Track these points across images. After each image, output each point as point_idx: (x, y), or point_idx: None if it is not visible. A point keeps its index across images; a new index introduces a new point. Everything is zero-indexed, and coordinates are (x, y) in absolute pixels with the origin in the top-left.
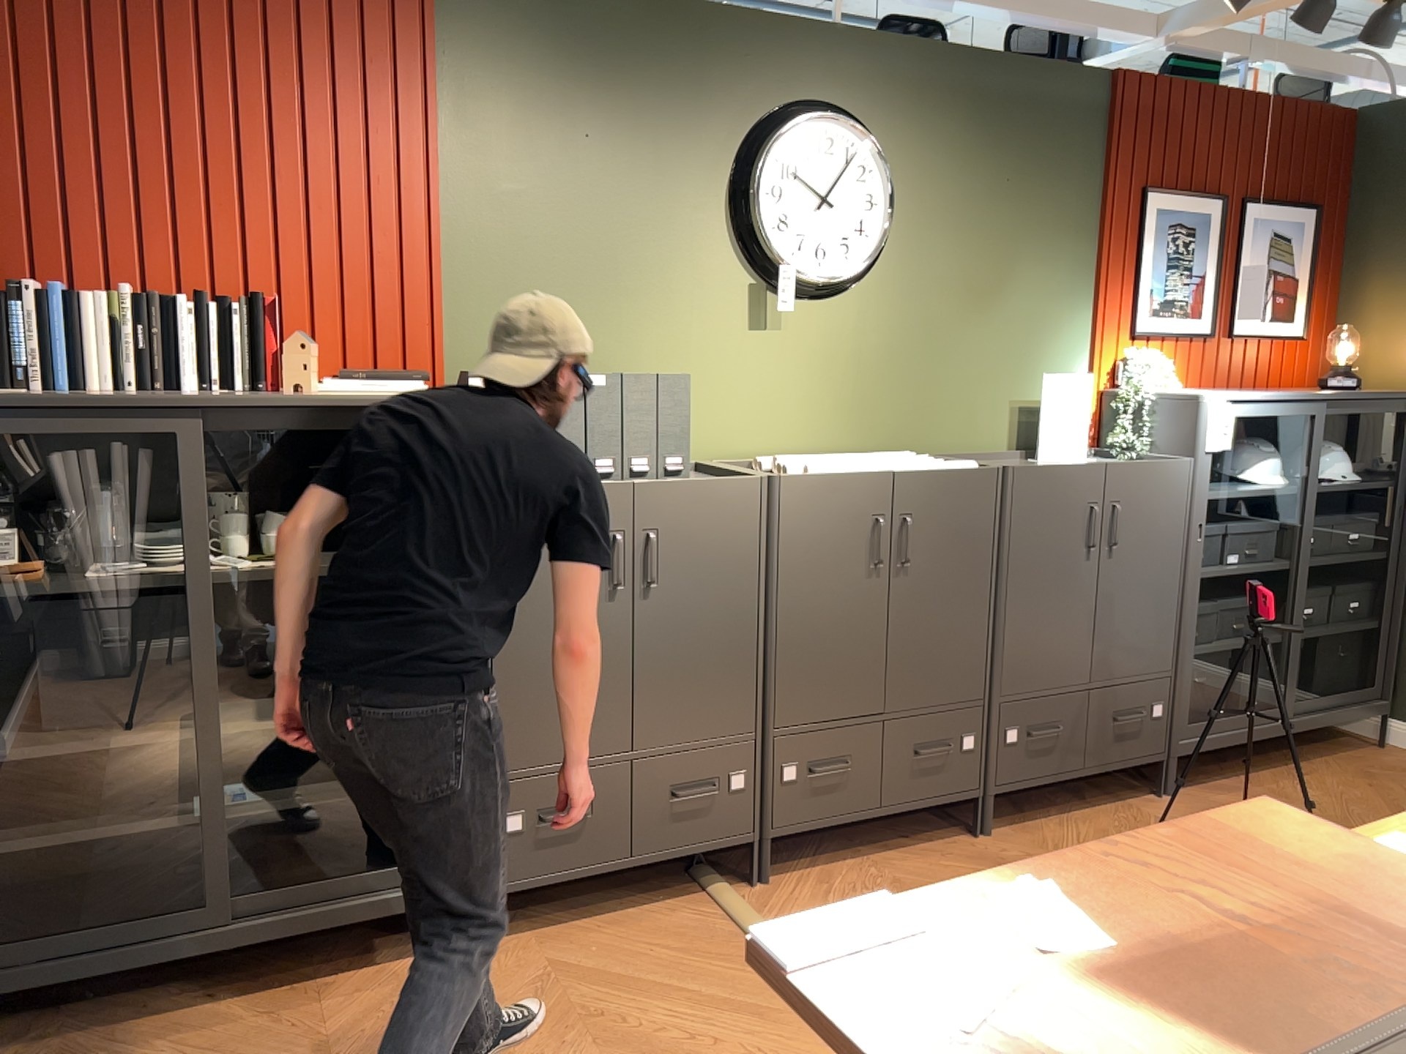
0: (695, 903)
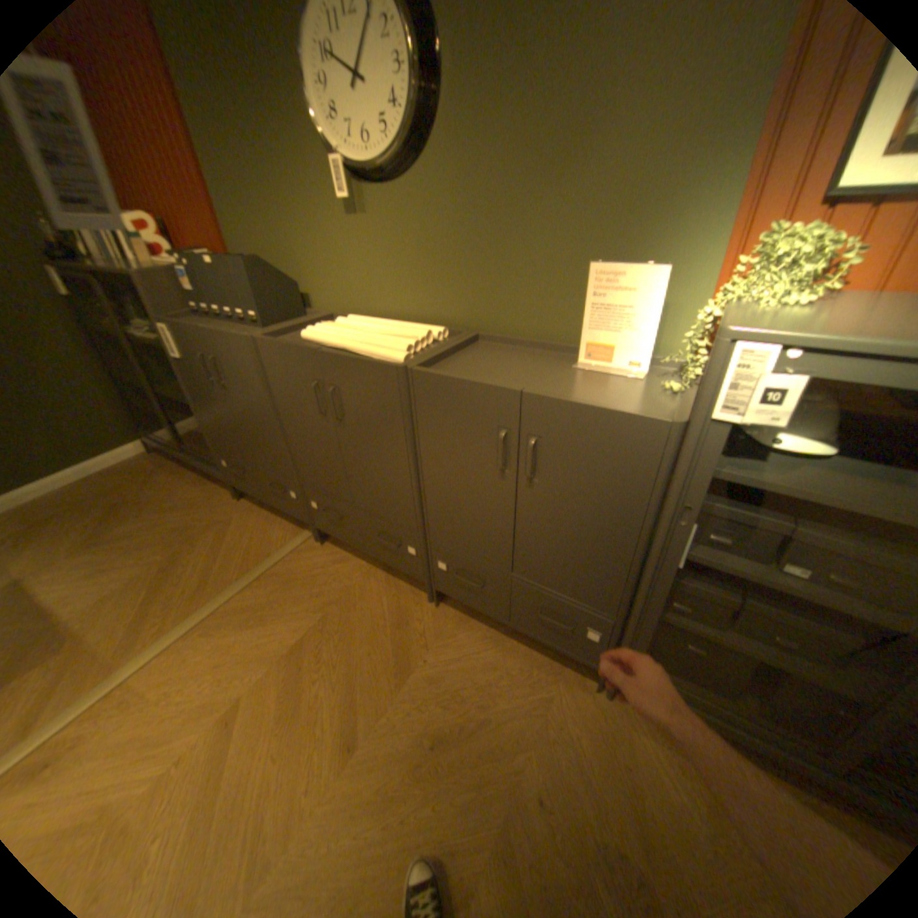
0: (294, 532)
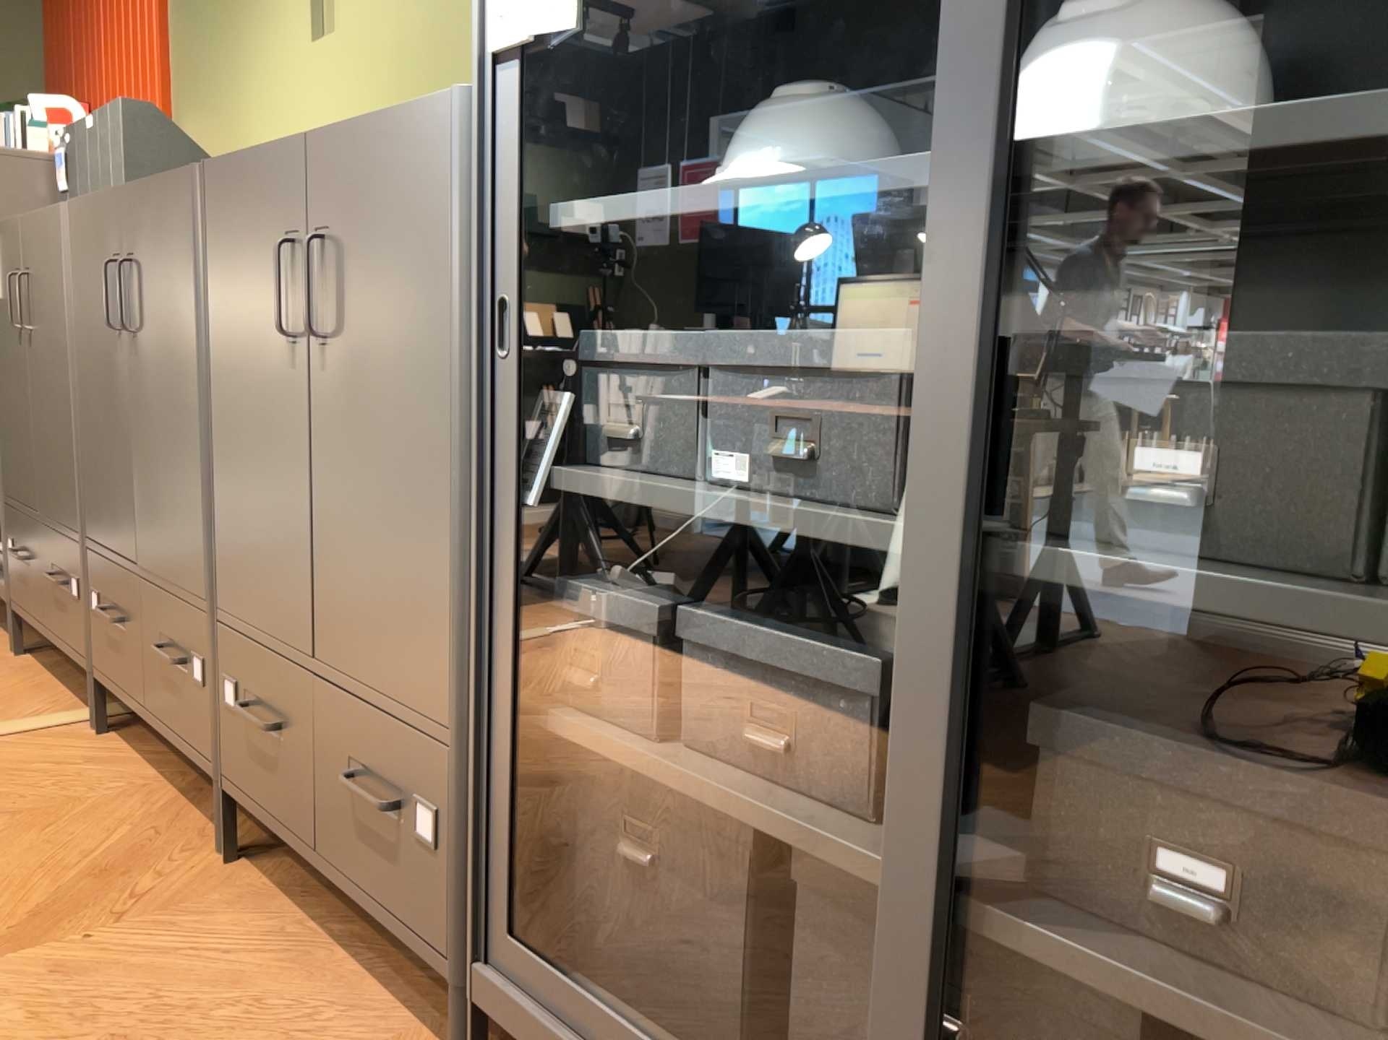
0: (66, 711)
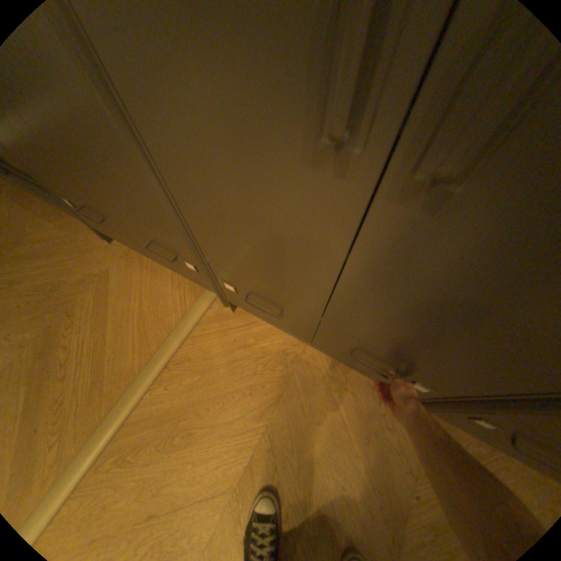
0: (192, 291)
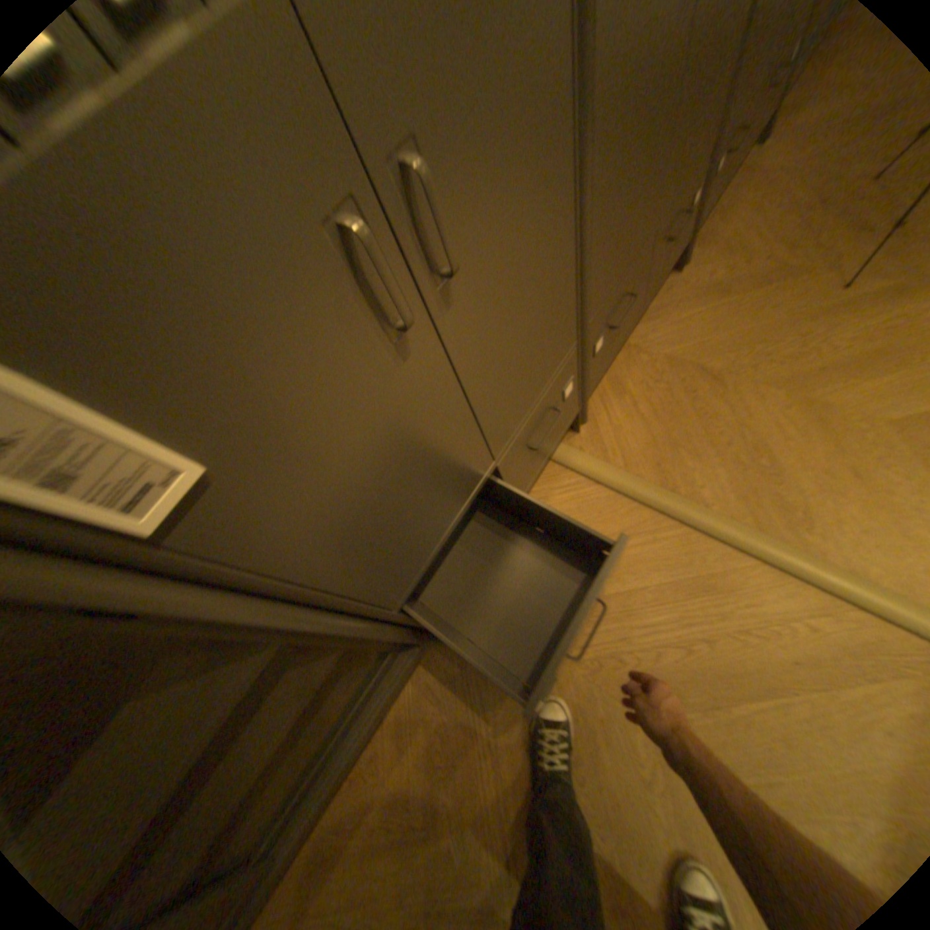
0: (553, 477)
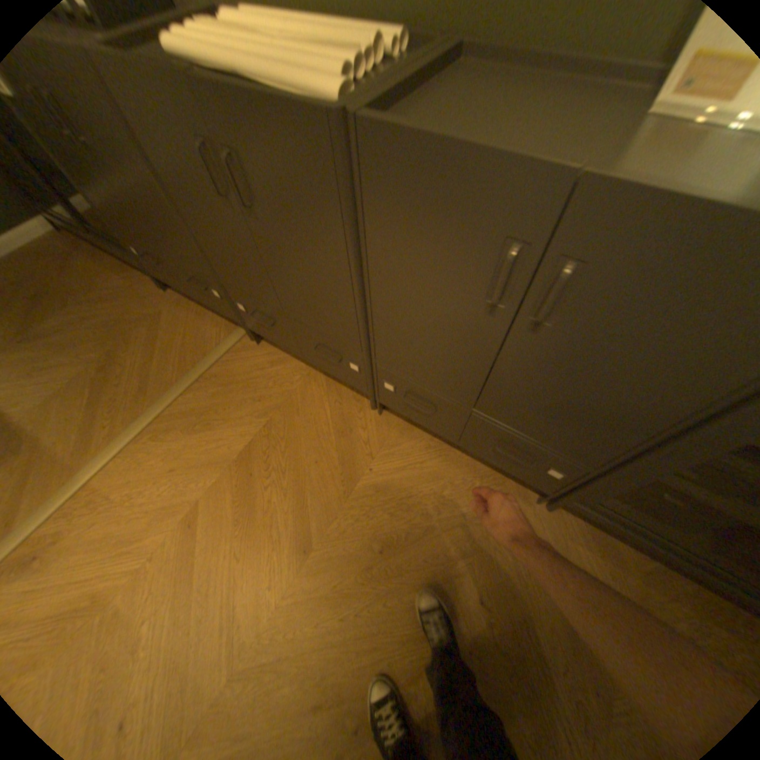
0: (228, 330)
